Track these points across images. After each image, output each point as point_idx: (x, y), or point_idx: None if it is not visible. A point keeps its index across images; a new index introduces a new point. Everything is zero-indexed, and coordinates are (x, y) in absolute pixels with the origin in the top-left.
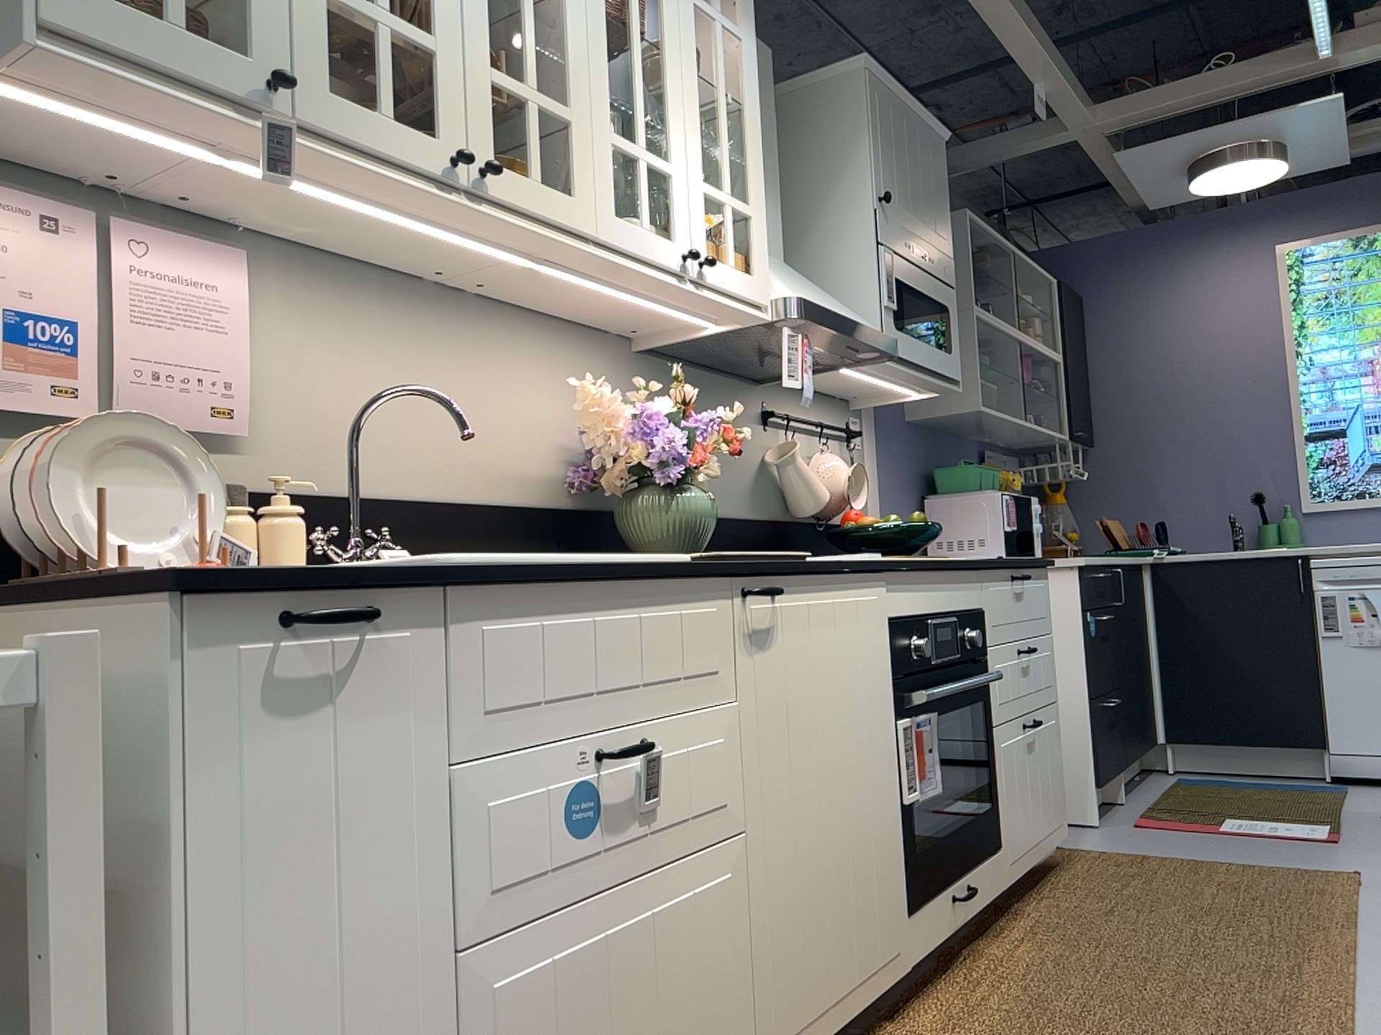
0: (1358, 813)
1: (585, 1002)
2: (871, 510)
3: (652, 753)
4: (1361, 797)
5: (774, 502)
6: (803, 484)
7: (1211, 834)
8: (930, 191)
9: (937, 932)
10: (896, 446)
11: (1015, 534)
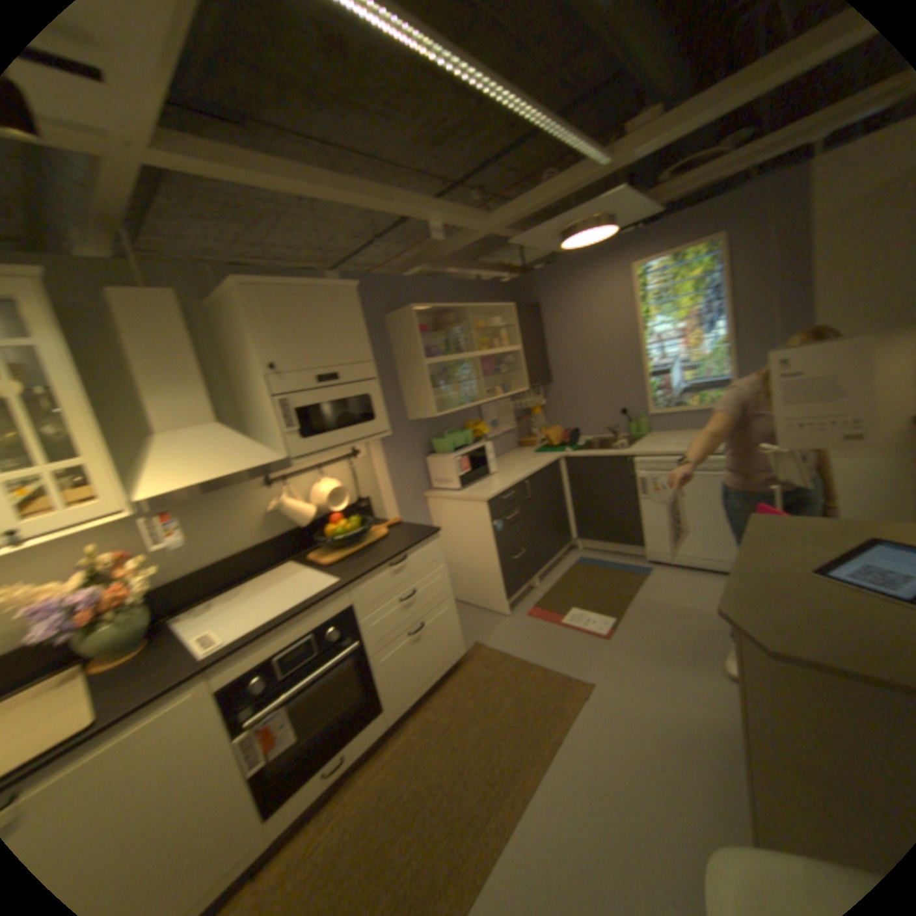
0: (640, 604)
1: None
2: (380, 483)
3: None
4: (654, 583)
5: (286, 522)
6: (294, 513)
7: (555, 628)
8: (338, 330)
9: (303, 804)
10: (399, 439)
11: (467, 474)
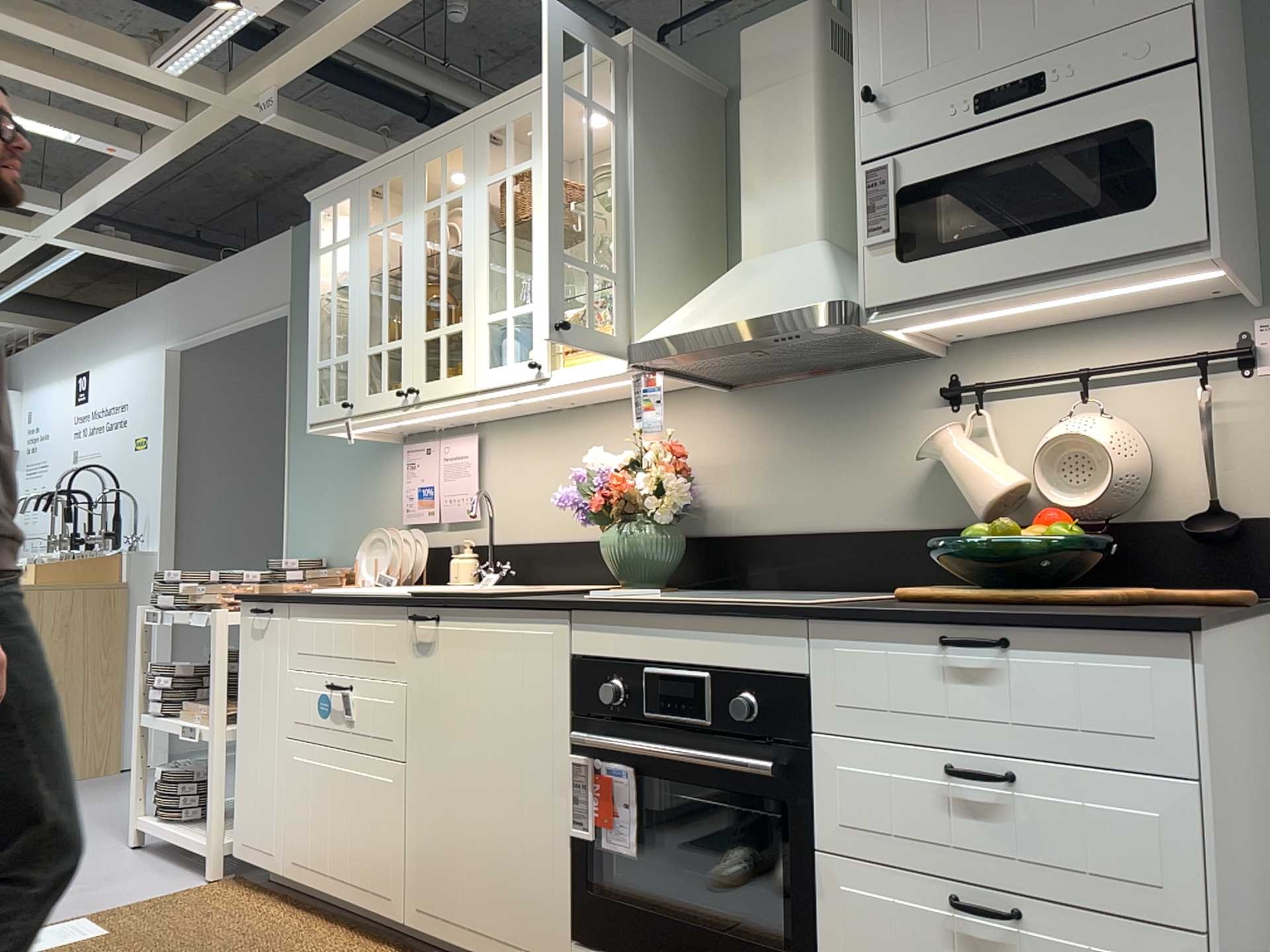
0: None
1: (321, 790)
2: None
3: (345, 691)
4: None
5: (962, 504)
6: (959, 479)
7: None
8: None
9: None
10: None
11: None
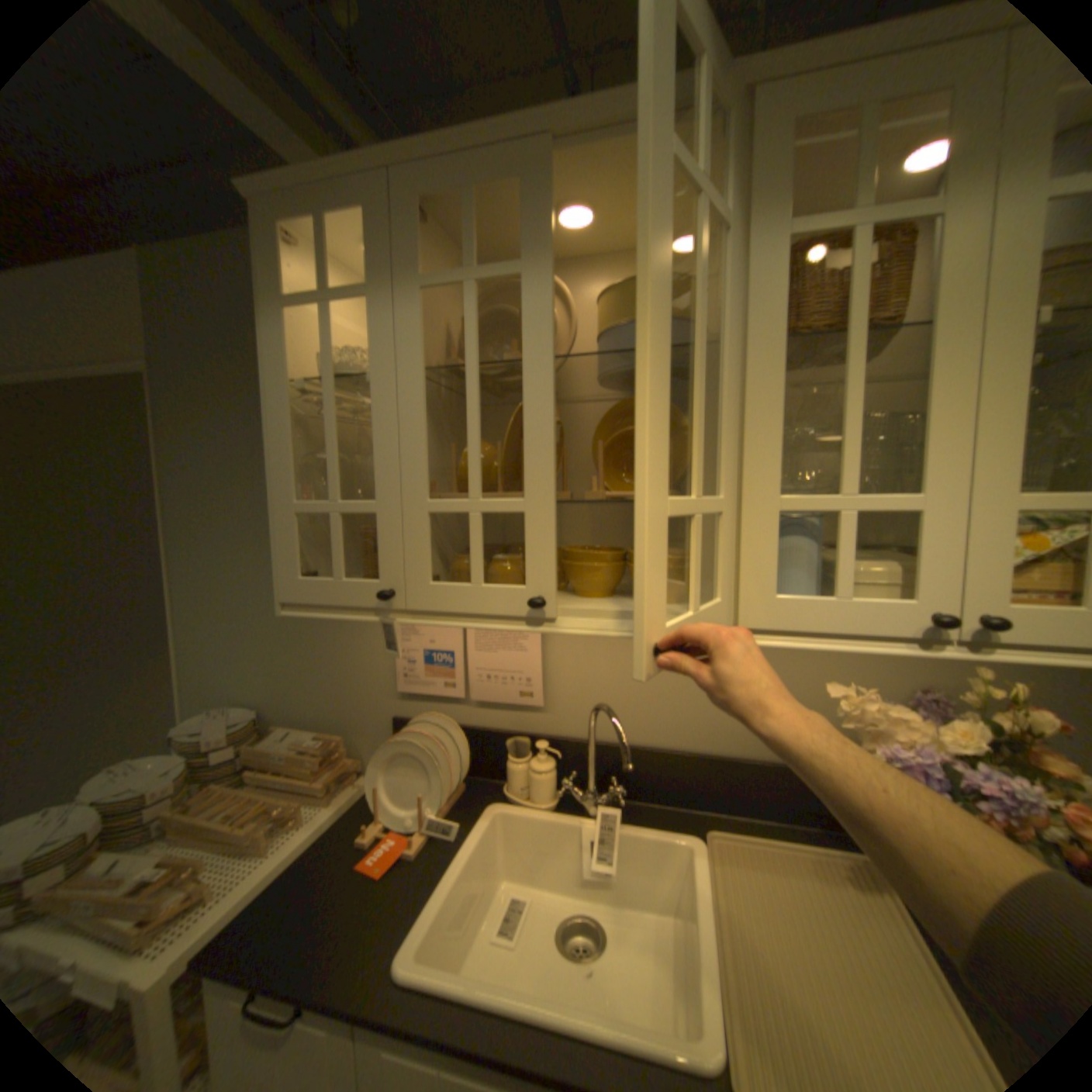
0: None
1: None
2: None
3: None
4: None
5: None
6: None
7: None
8: None
9: None
10: None
11: None
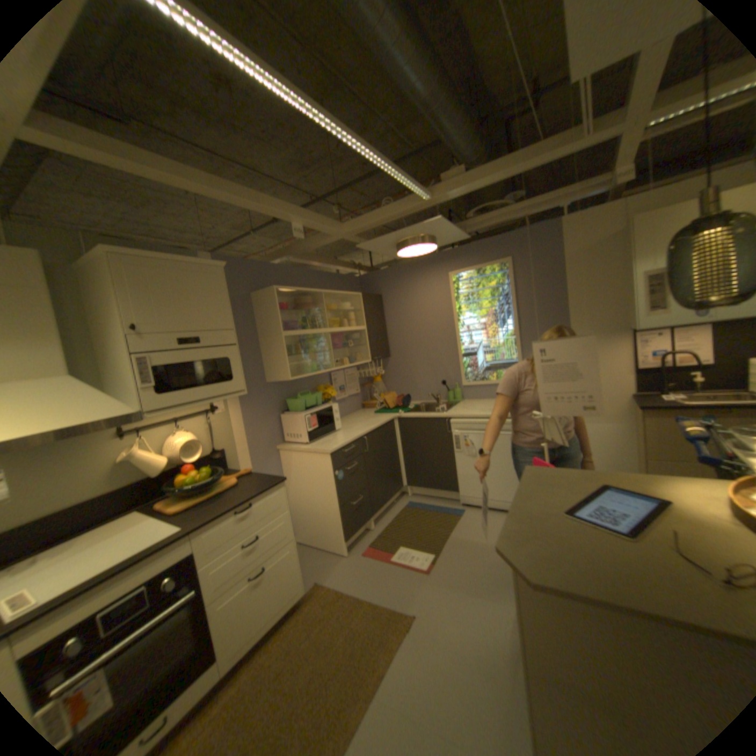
0: (454, 541)
1: None
2: (233, 437)
3: None
4: (465, 522)
5: (132, 474)
6: (142, 465)
7: (384, 566)
8: (201, 301)
9: None
10: (255, 398)
11: (314, 430)
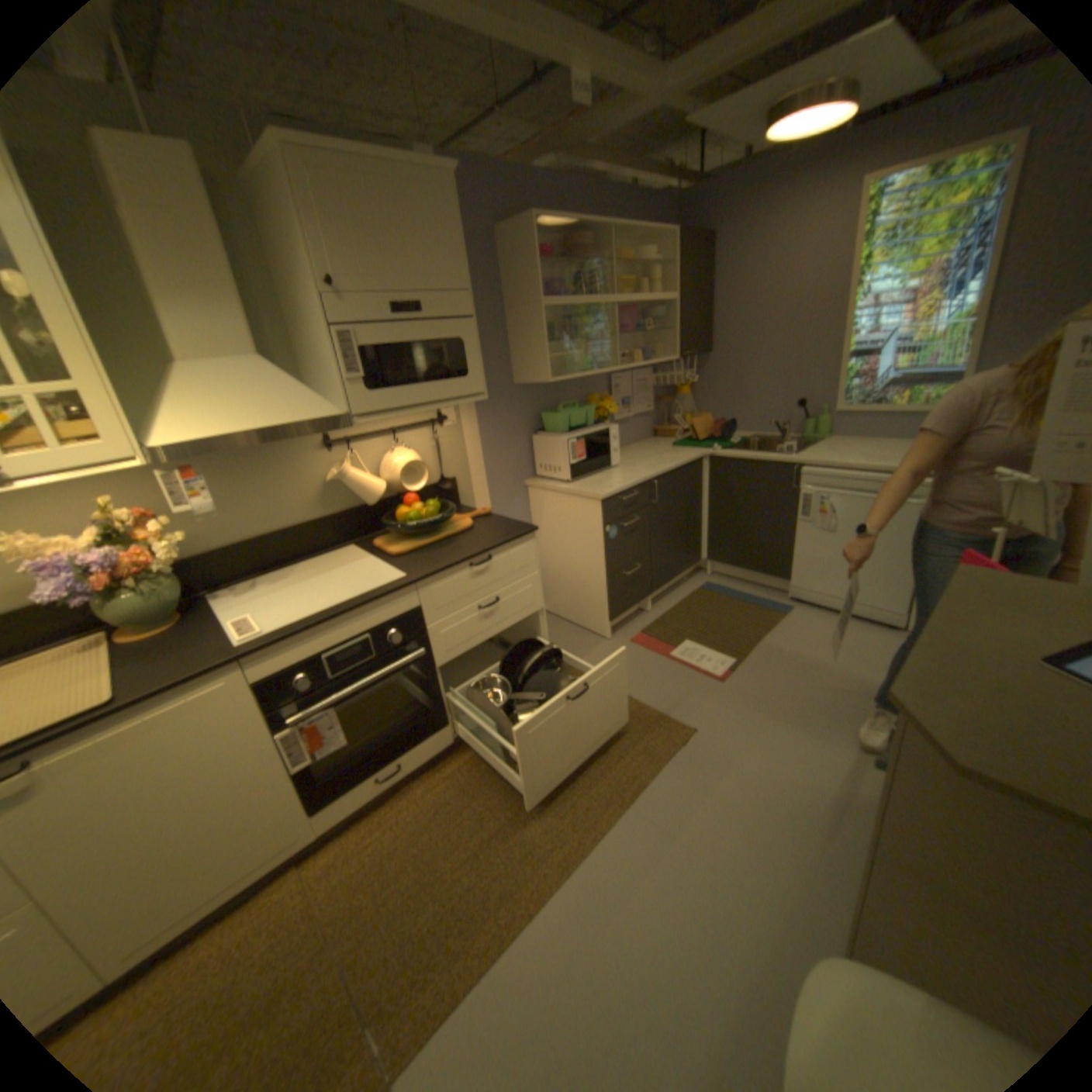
0: (769, 647)
1: None
2: (468, 463)
3: None
4: (791, 624)
5: (346, 498)
6: (357, 488)
7: (660, 660)
8: (420, 237)
9: (352, 807)
10: (497, 408)
11: (580, 464)
